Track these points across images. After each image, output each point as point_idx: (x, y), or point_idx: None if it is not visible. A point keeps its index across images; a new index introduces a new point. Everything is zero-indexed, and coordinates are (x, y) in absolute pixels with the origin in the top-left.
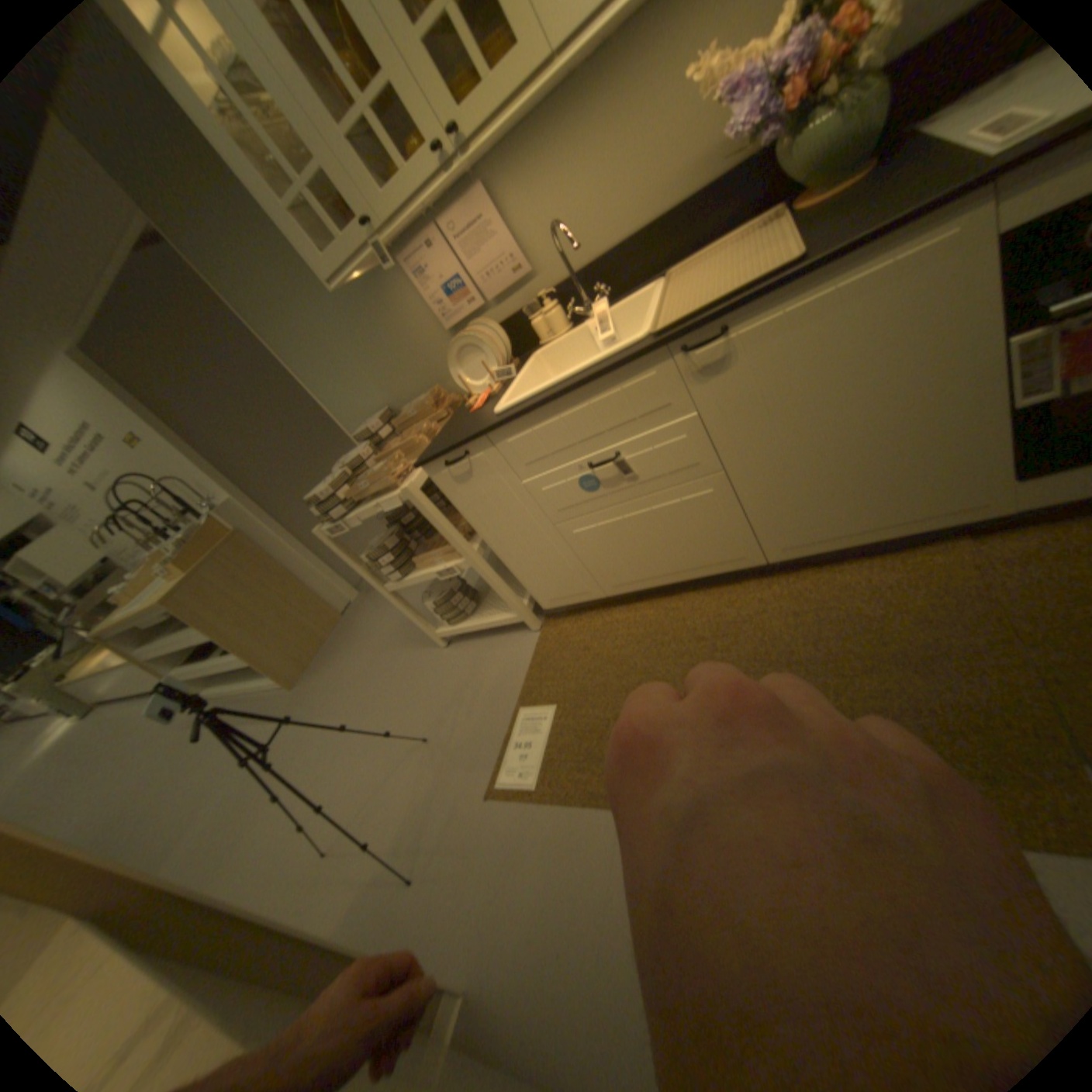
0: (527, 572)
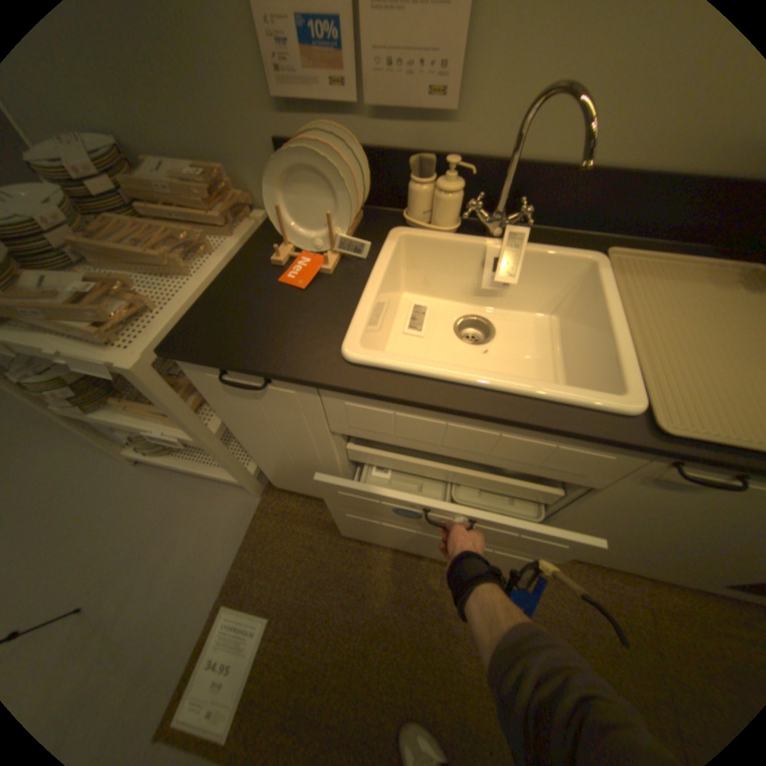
0: (274, 470)
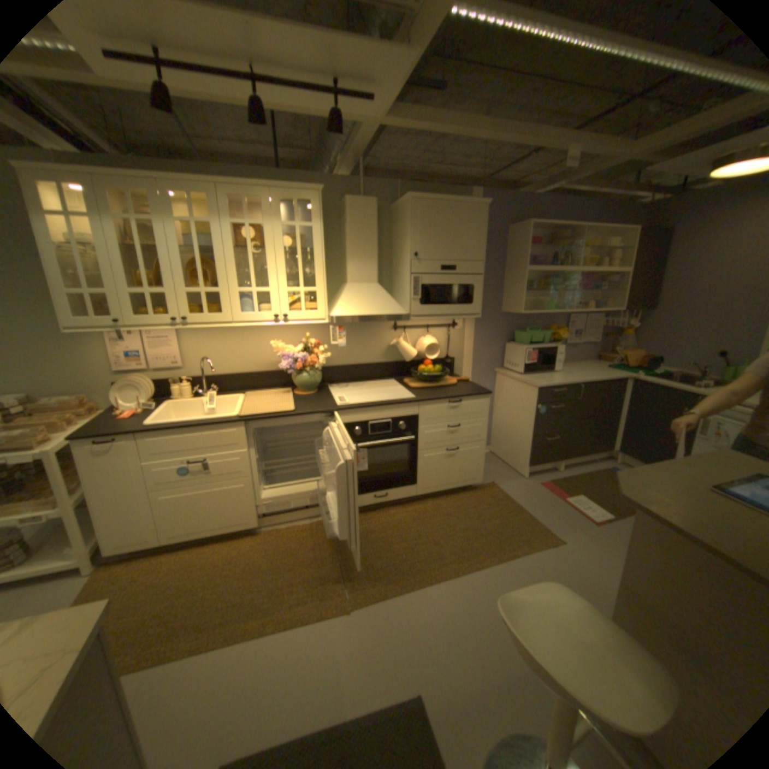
0: (107, 524)
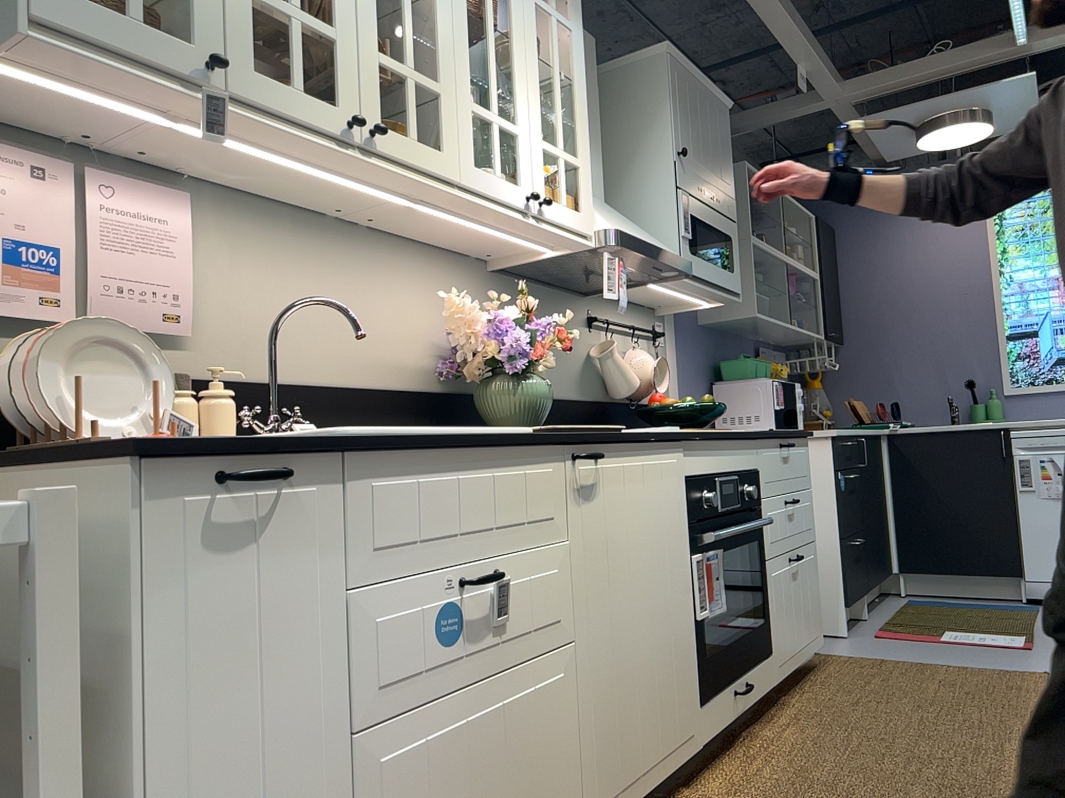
0: None
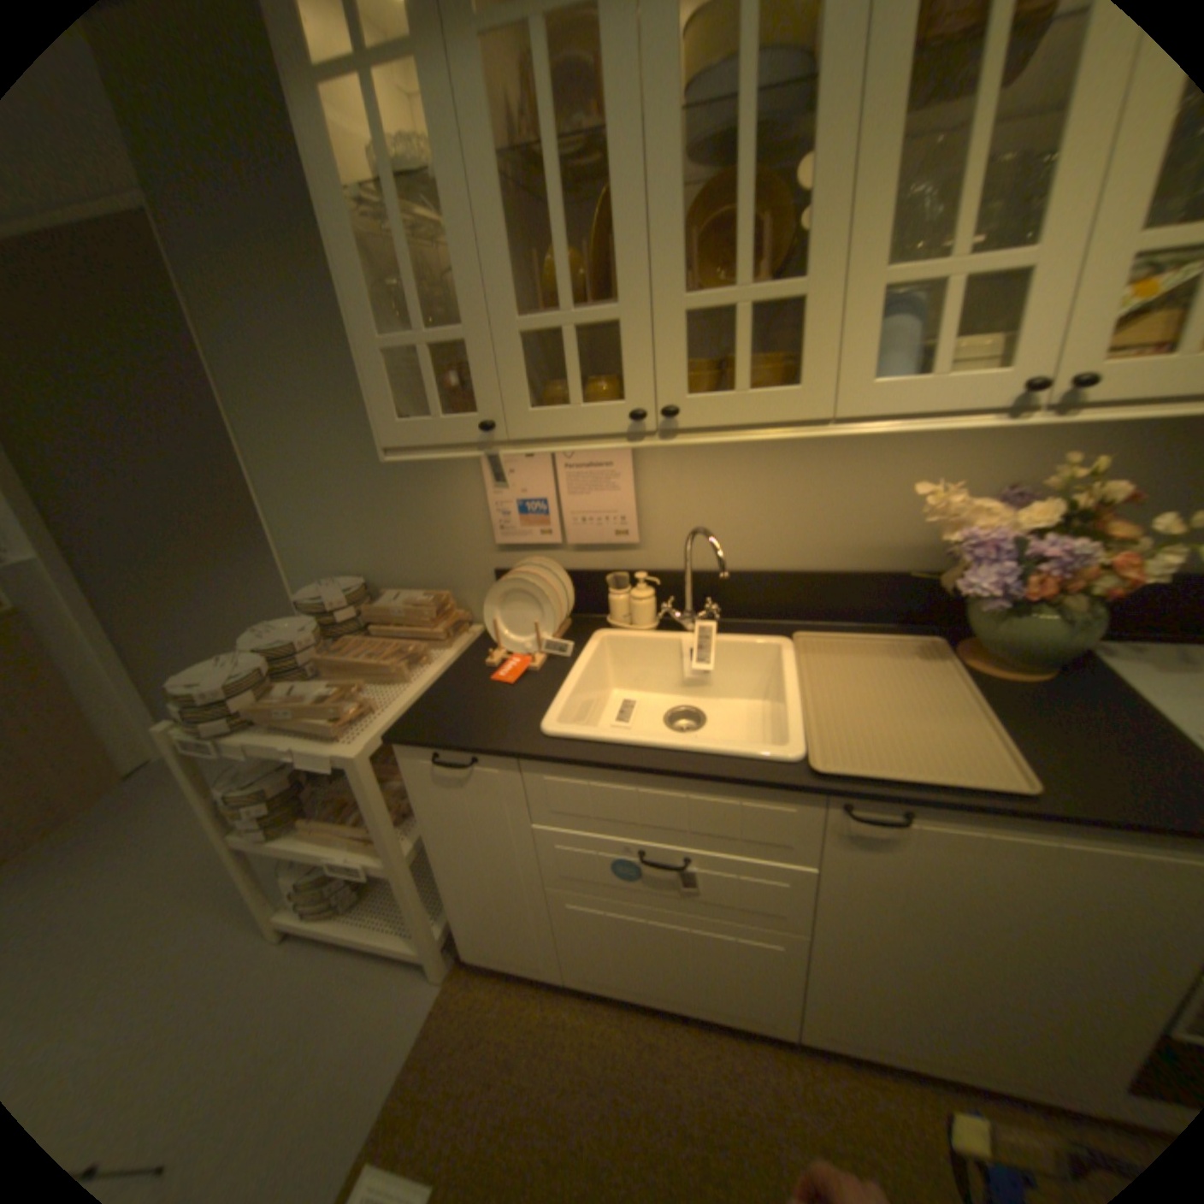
0: (467, 915)
